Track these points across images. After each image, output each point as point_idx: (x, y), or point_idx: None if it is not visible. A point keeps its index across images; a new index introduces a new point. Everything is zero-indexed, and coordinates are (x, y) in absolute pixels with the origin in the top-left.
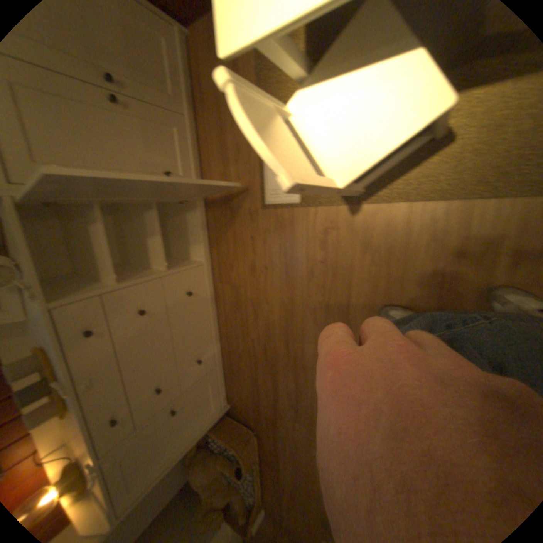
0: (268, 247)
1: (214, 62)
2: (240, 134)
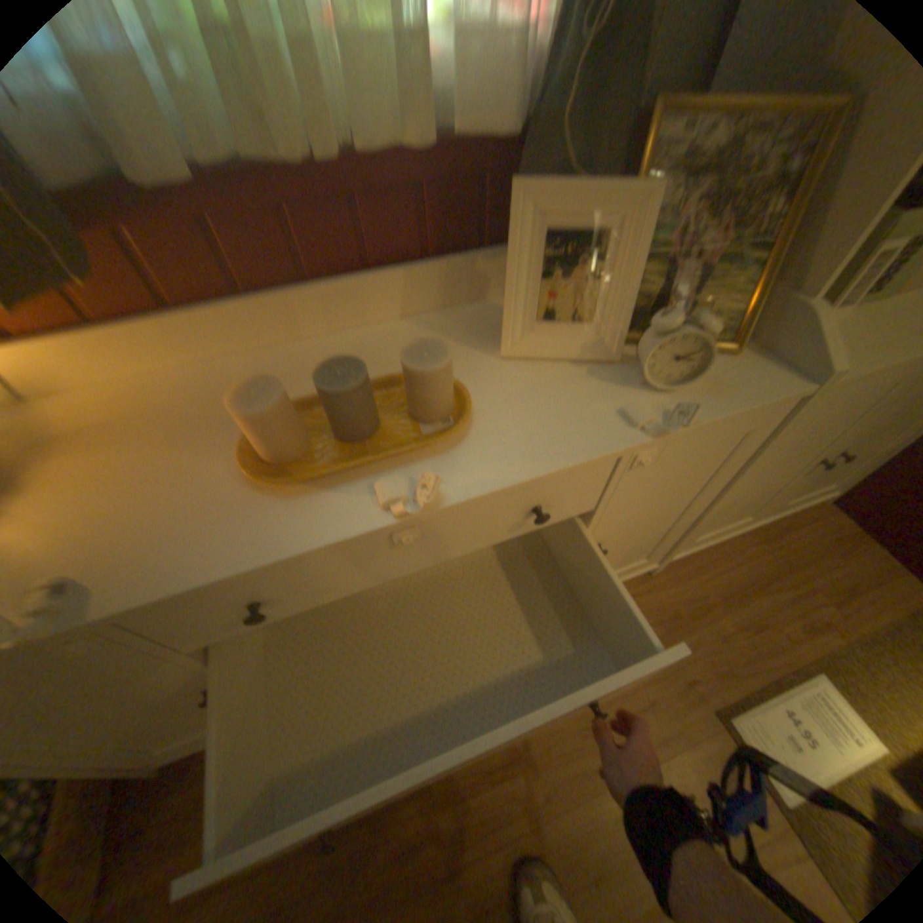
0: (668, 769)
1: (832, 565)
2: (789, 637)
